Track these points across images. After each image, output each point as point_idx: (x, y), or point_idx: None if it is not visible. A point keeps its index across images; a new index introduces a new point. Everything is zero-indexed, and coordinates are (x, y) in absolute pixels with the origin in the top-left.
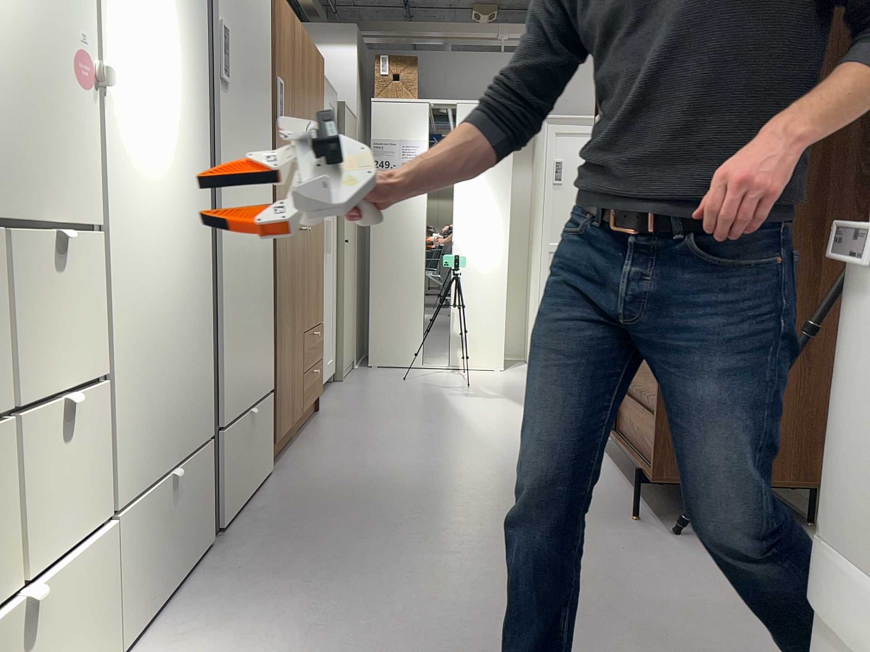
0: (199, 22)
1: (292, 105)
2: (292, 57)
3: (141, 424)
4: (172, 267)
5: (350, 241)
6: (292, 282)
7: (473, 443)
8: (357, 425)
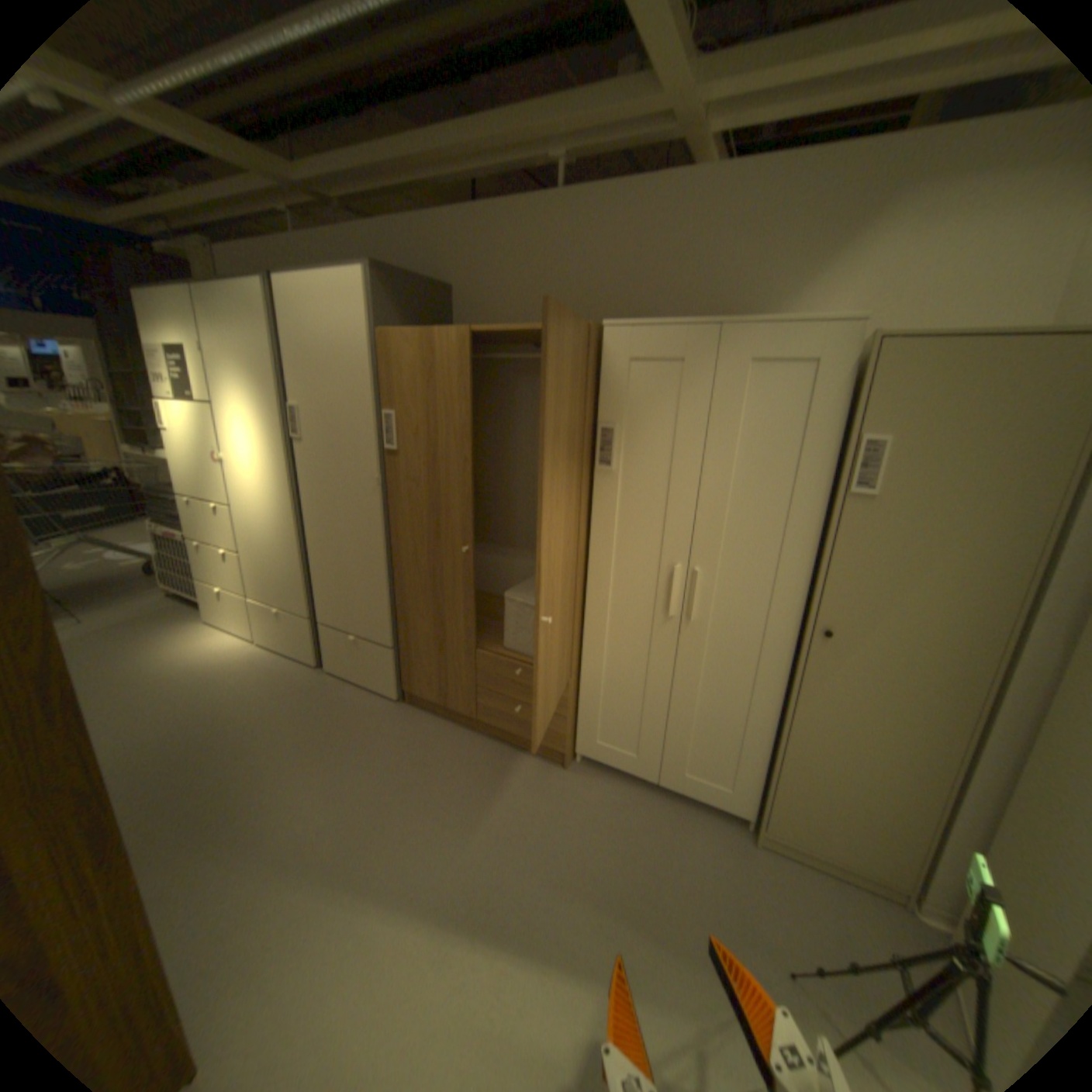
0: (274, 416)
1: (427, 428)
2: (425, 378)
3: (258, 580)
4: (268, 530)
5: (896, 649)
6: (439, 591)
7: (338, 875)
8: (491, 788)
